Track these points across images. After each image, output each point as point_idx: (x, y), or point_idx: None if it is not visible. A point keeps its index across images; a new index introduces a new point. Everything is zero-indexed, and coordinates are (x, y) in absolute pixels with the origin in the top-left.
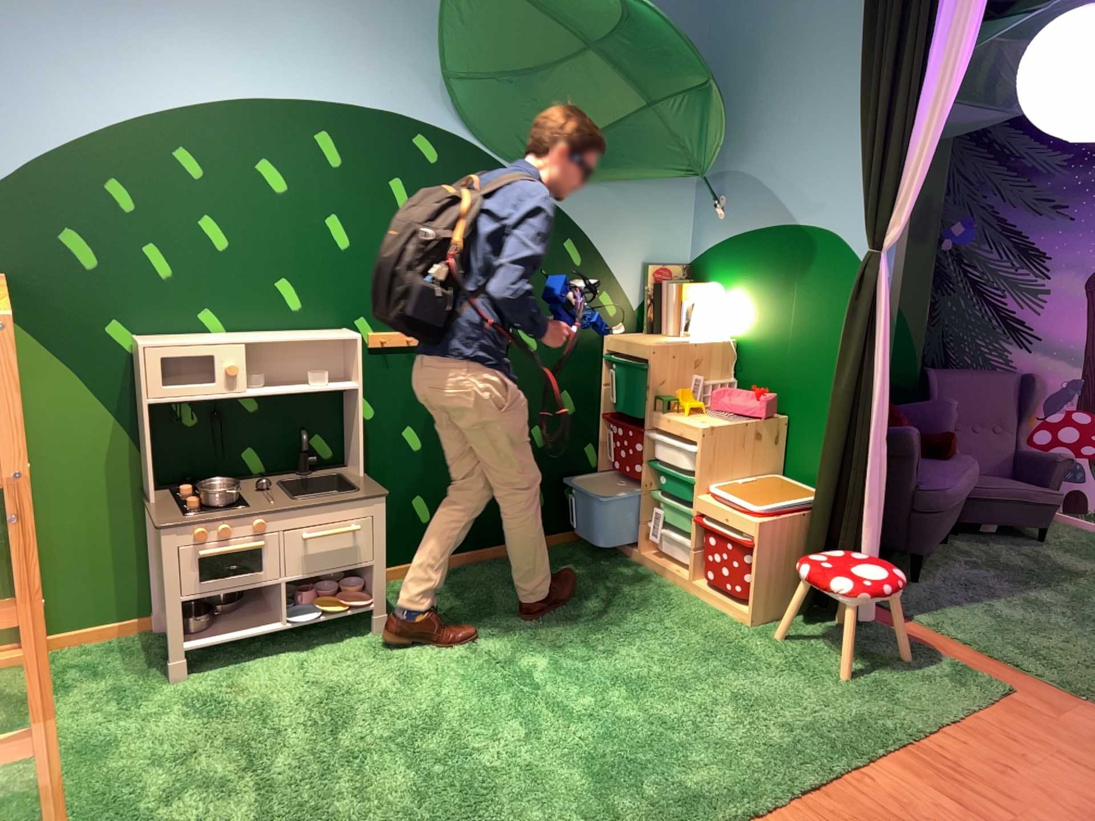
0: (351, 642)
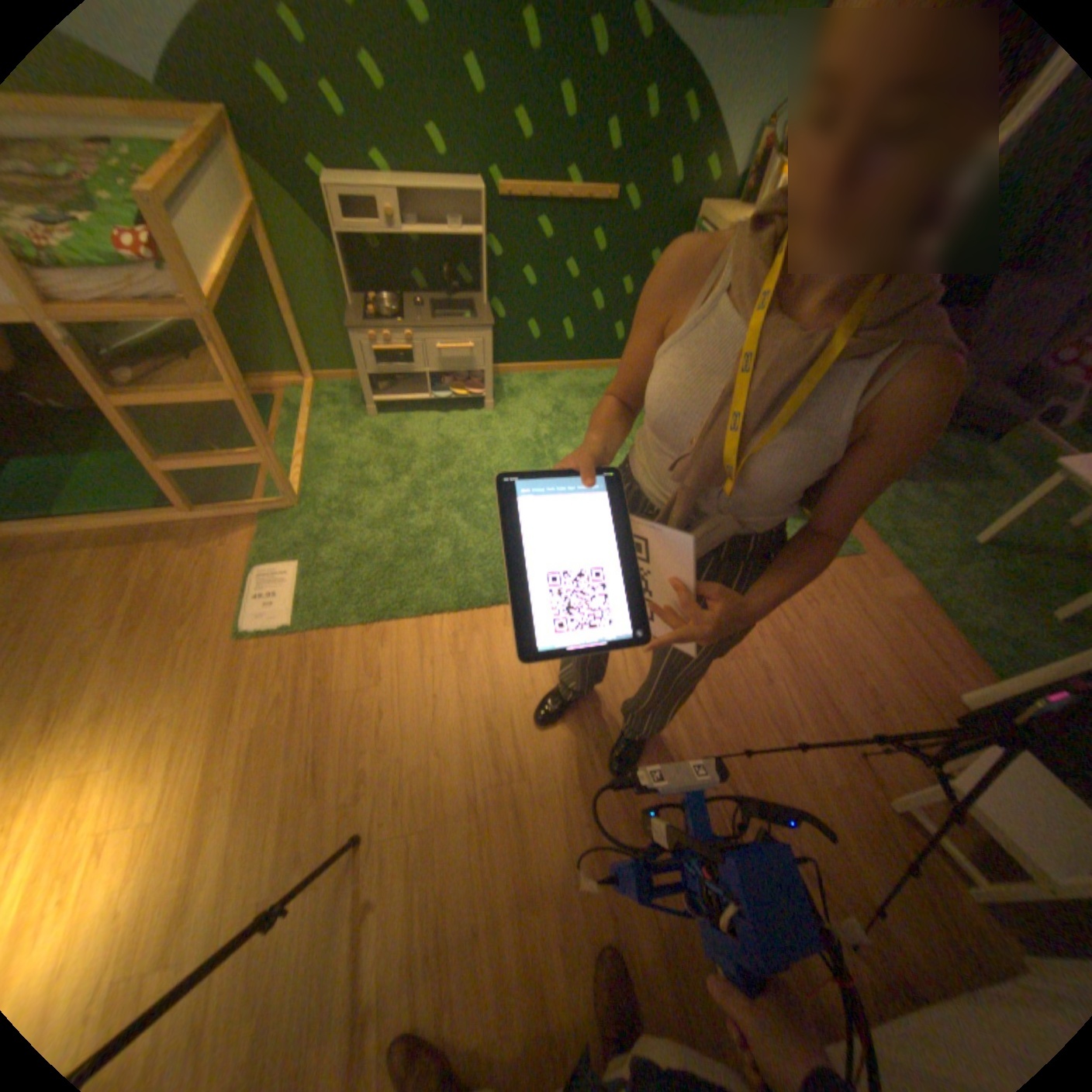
0: (466, 417)
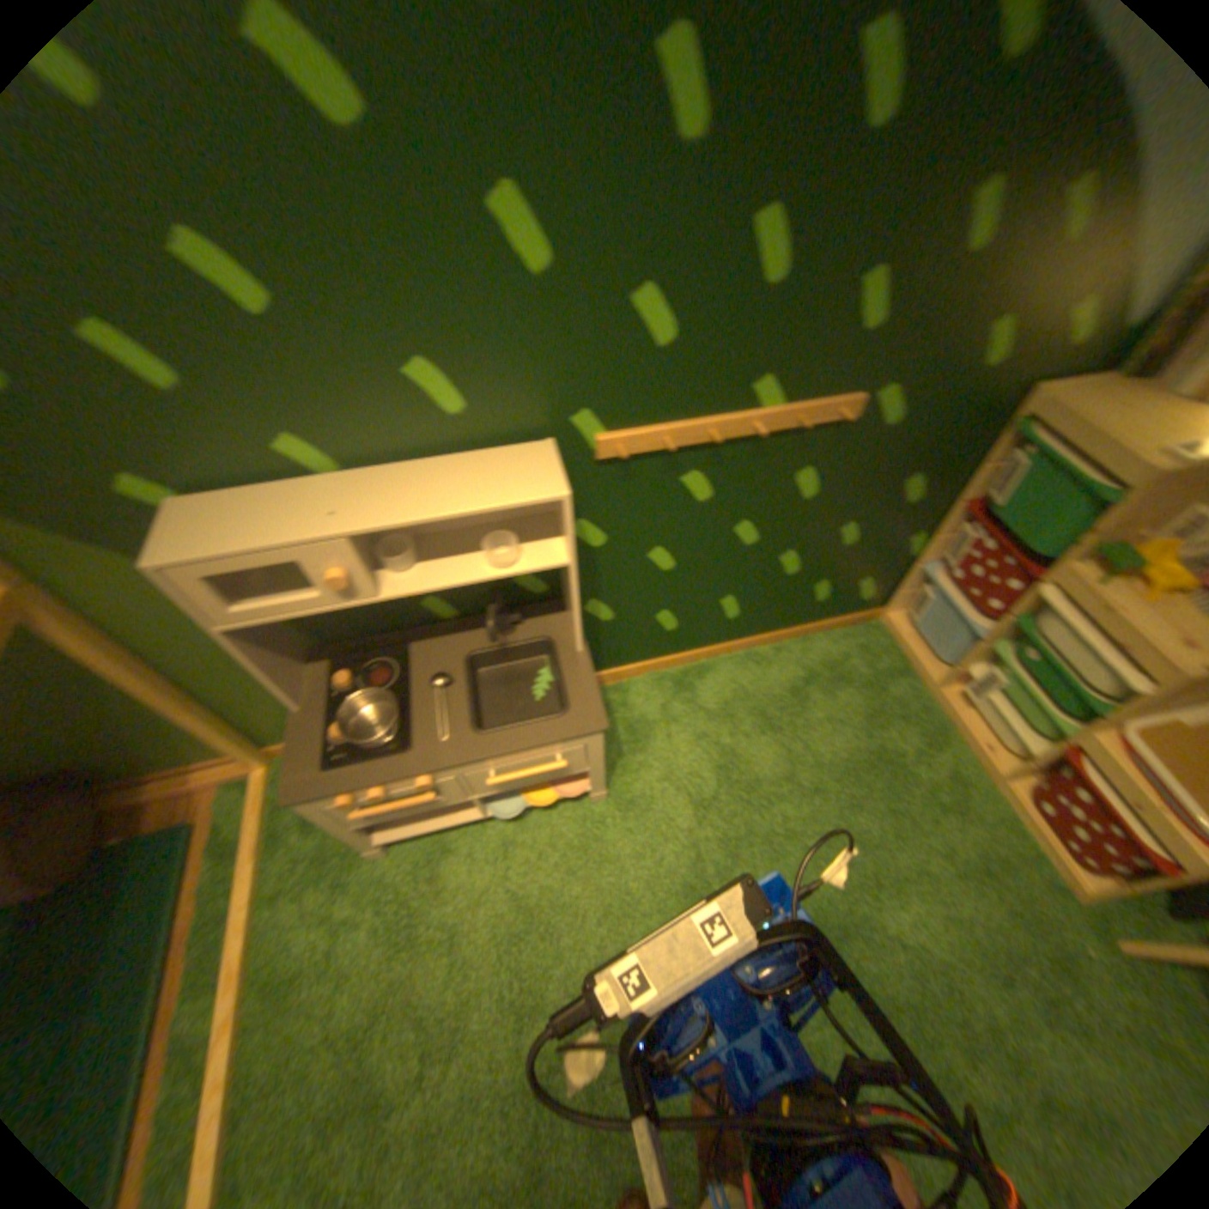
0: (560, 821)
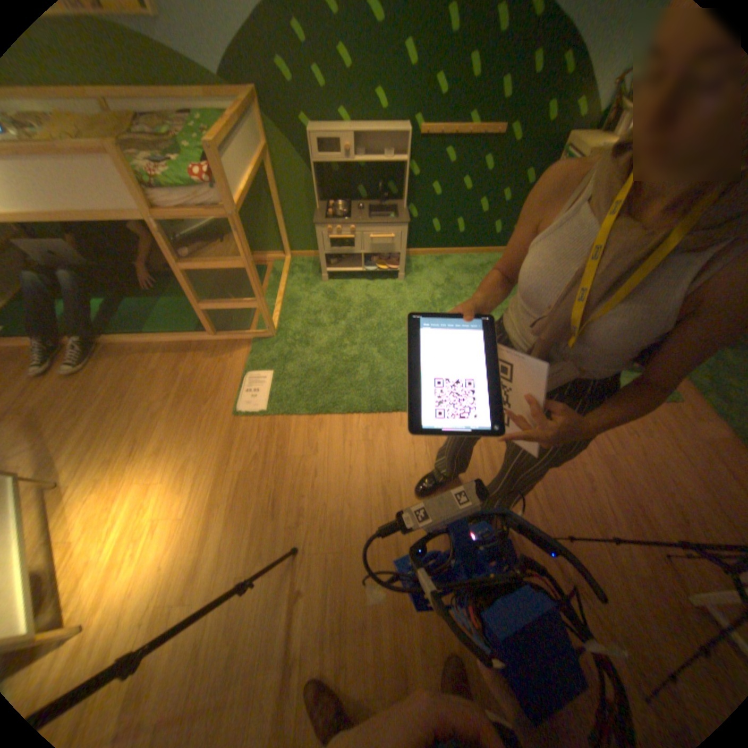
0: (385, 284)
